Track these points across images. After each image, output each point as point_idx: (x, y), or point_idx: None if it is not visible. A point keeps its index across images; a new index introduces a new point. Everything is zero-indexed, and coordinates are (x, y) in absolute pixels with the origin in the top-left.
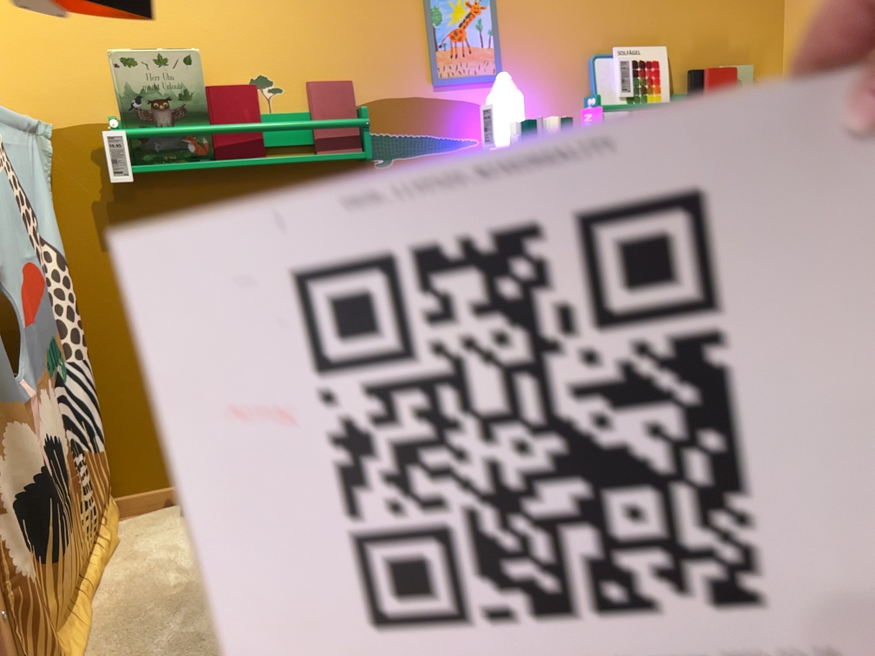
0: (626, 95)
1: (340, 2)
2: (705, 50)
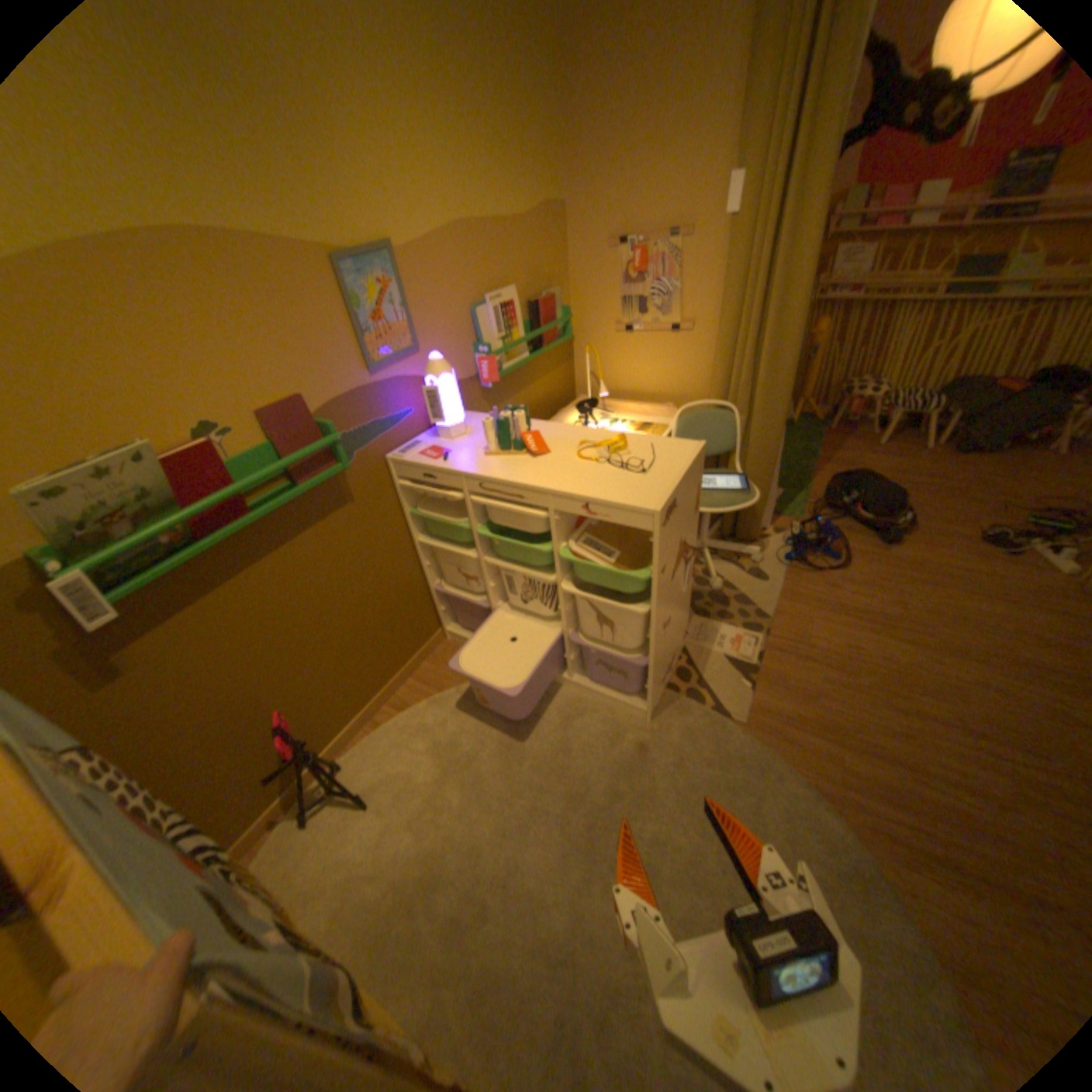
0: (500, 336)
1: (257, 308)
2: (532, 280)
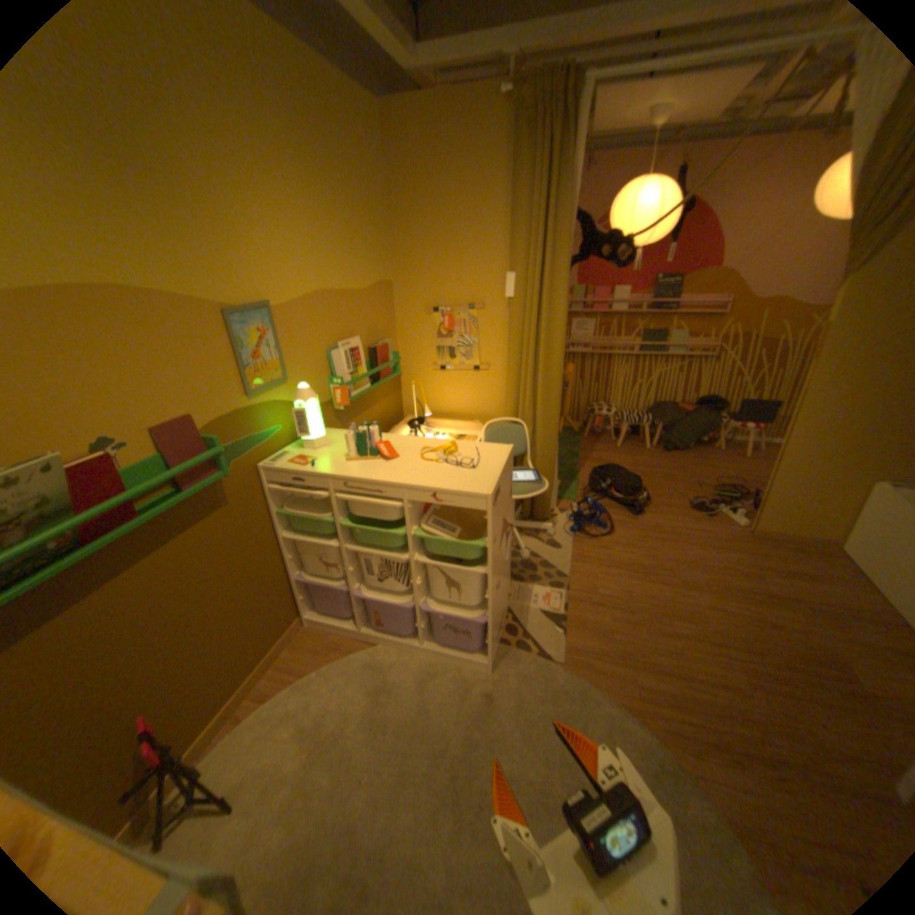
0: (350, 371)
1: (161, 347)
2: (371, 333)
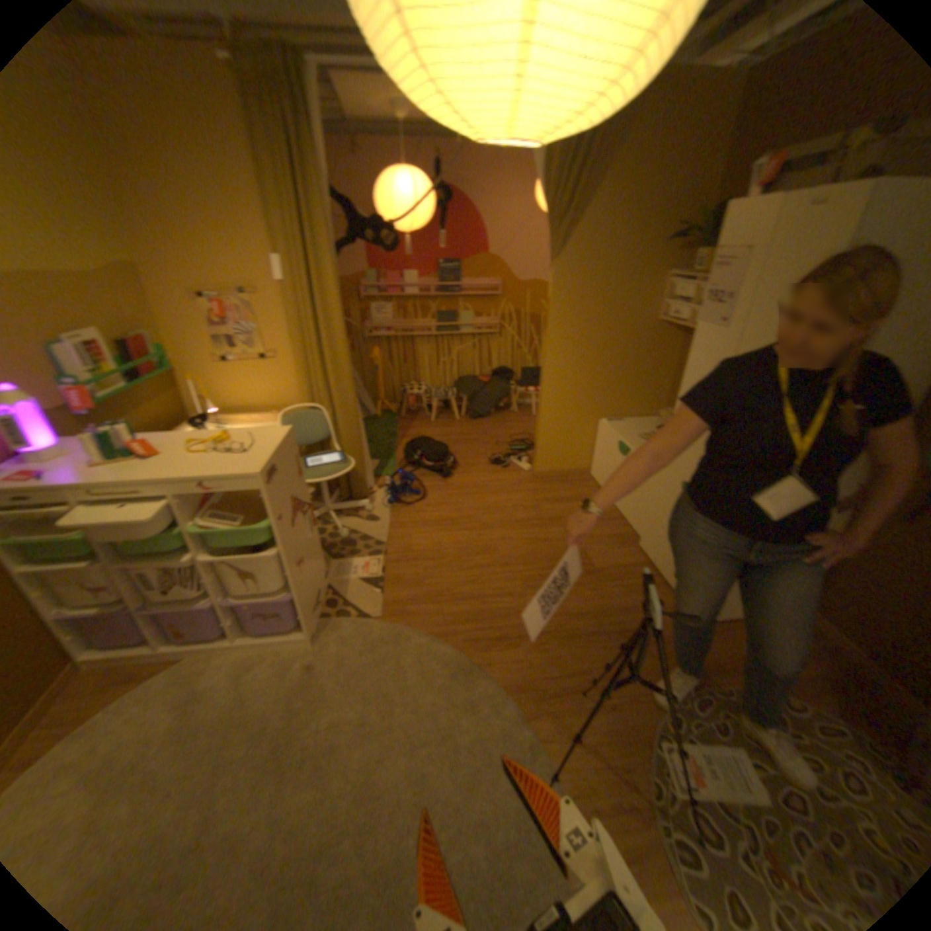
0: (85, 369)
1: None
2: (112, 323)
